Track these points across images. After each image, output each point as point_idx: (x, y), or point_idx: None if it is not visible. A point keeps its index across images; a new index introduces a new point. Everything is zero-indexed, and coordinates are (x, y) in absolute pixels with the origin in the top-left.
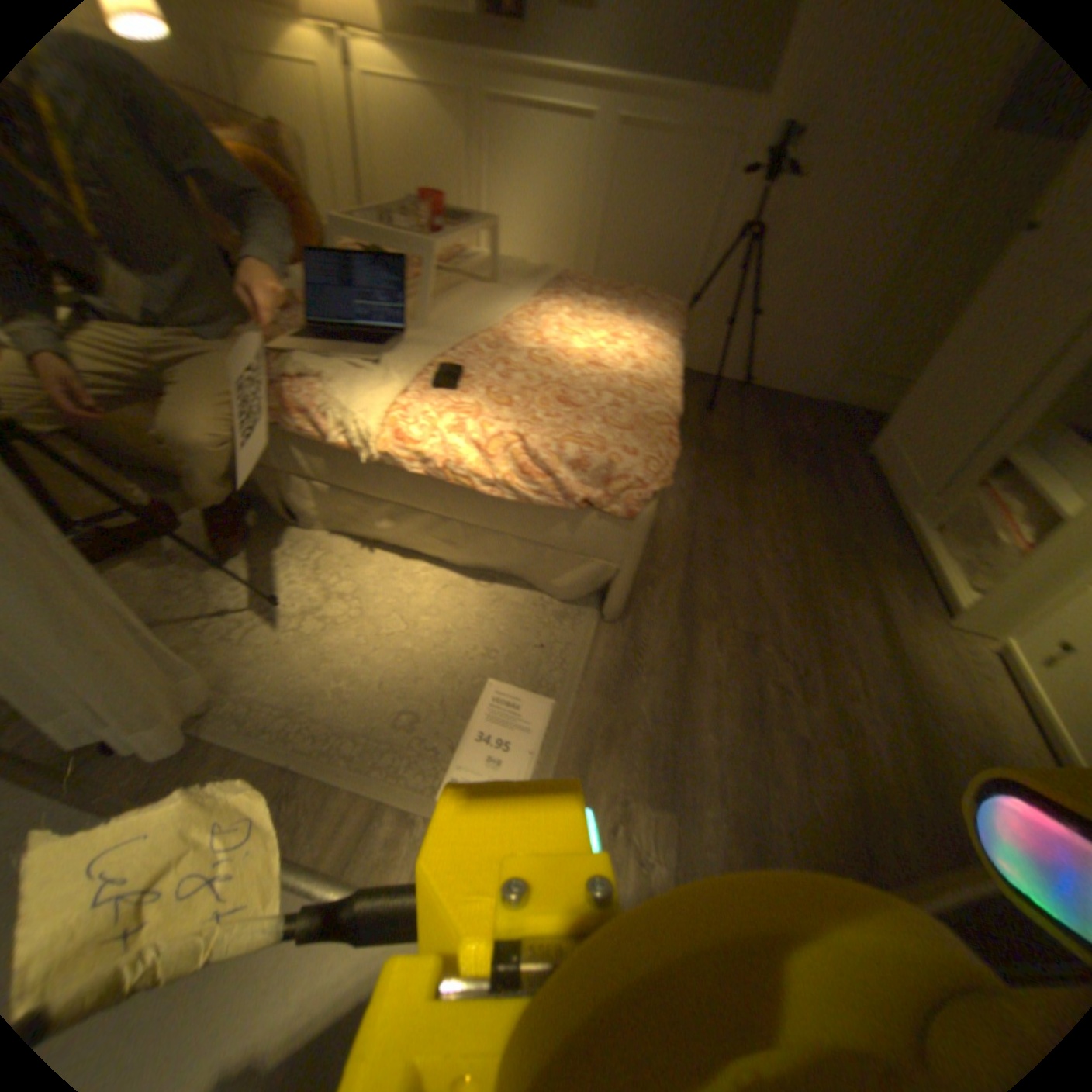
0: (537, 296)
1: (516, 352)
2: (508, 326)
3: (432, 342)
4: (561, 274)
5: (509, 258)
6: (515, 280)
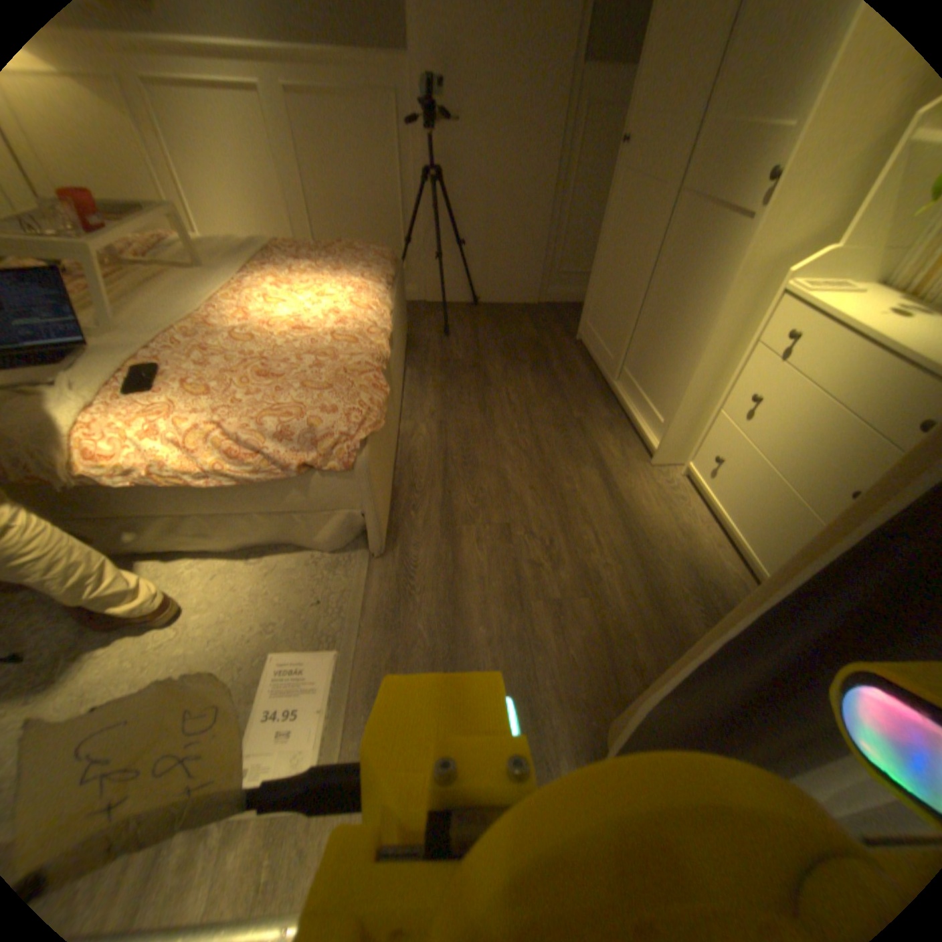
0: (240, 272)
1: (212, 336)
2: (208, 310)
3: (117, 347)
4: (267, 245)
5: (211, 238)
6: (216, 260)
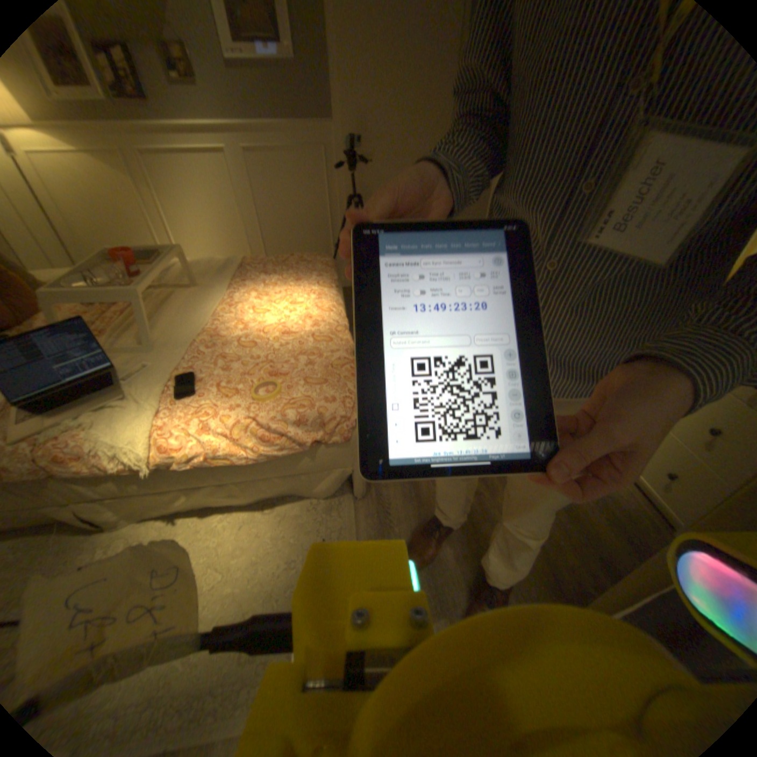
0: (229, 289)
1: (228, 347)
2: (215, 324)
3: (162, 362)
4: (241, 263)
5: (199, 262)
6: (209, 281)
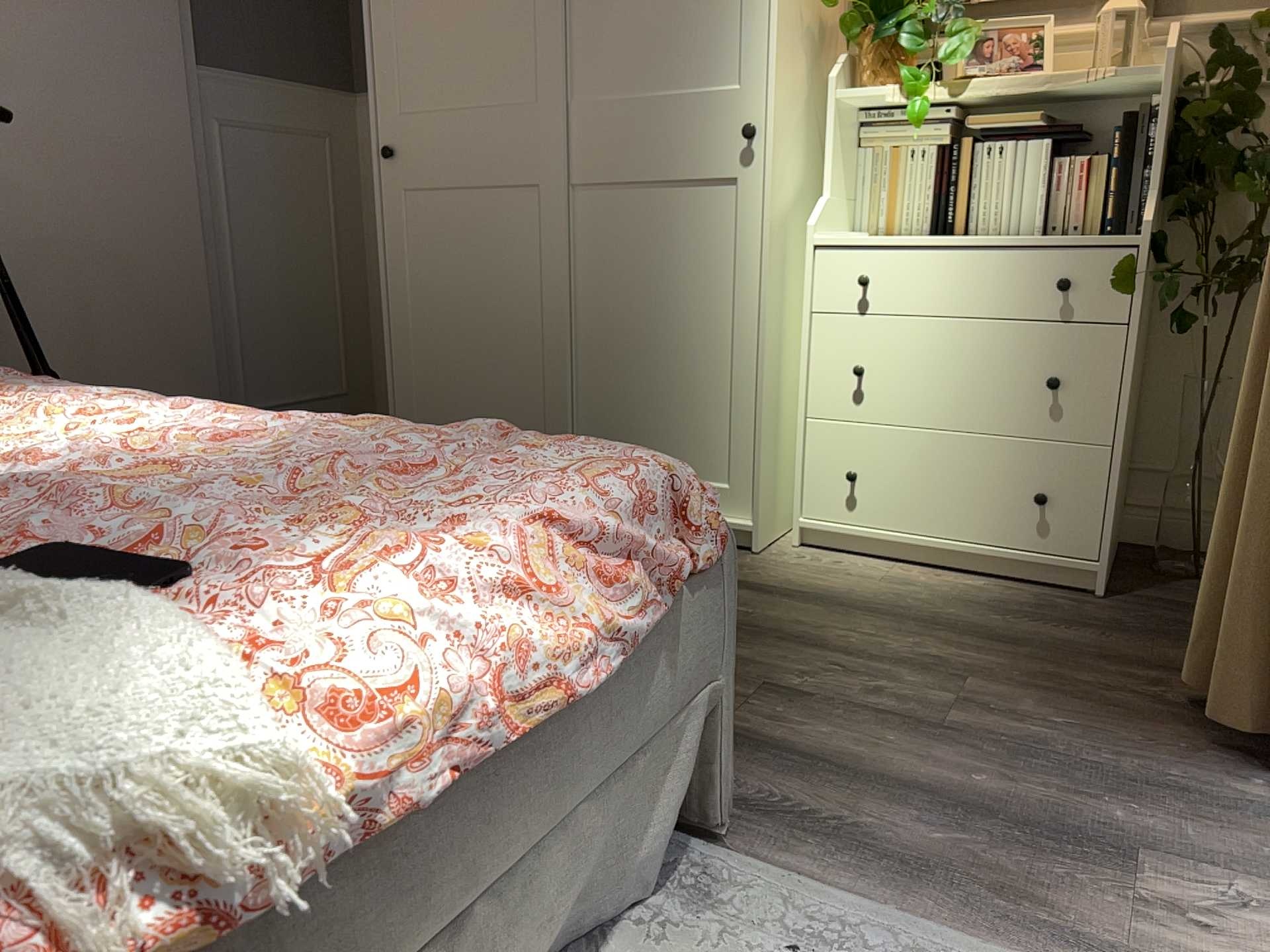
0: None
1: (65, 496)
2: None
3: None
4: None
5: None
6: None
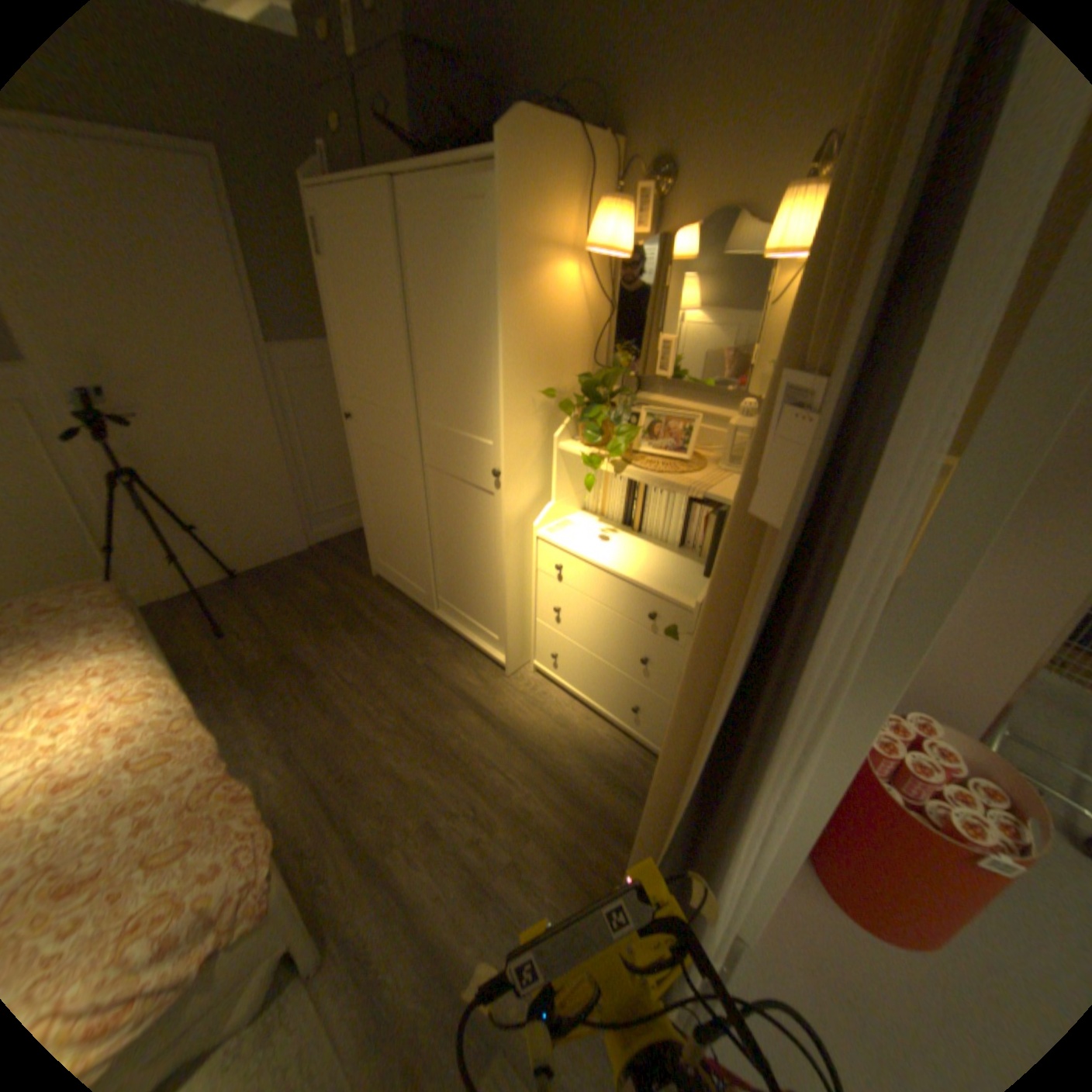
0: None
1: None
2: None
3: None
4: None
5: None
6: None
